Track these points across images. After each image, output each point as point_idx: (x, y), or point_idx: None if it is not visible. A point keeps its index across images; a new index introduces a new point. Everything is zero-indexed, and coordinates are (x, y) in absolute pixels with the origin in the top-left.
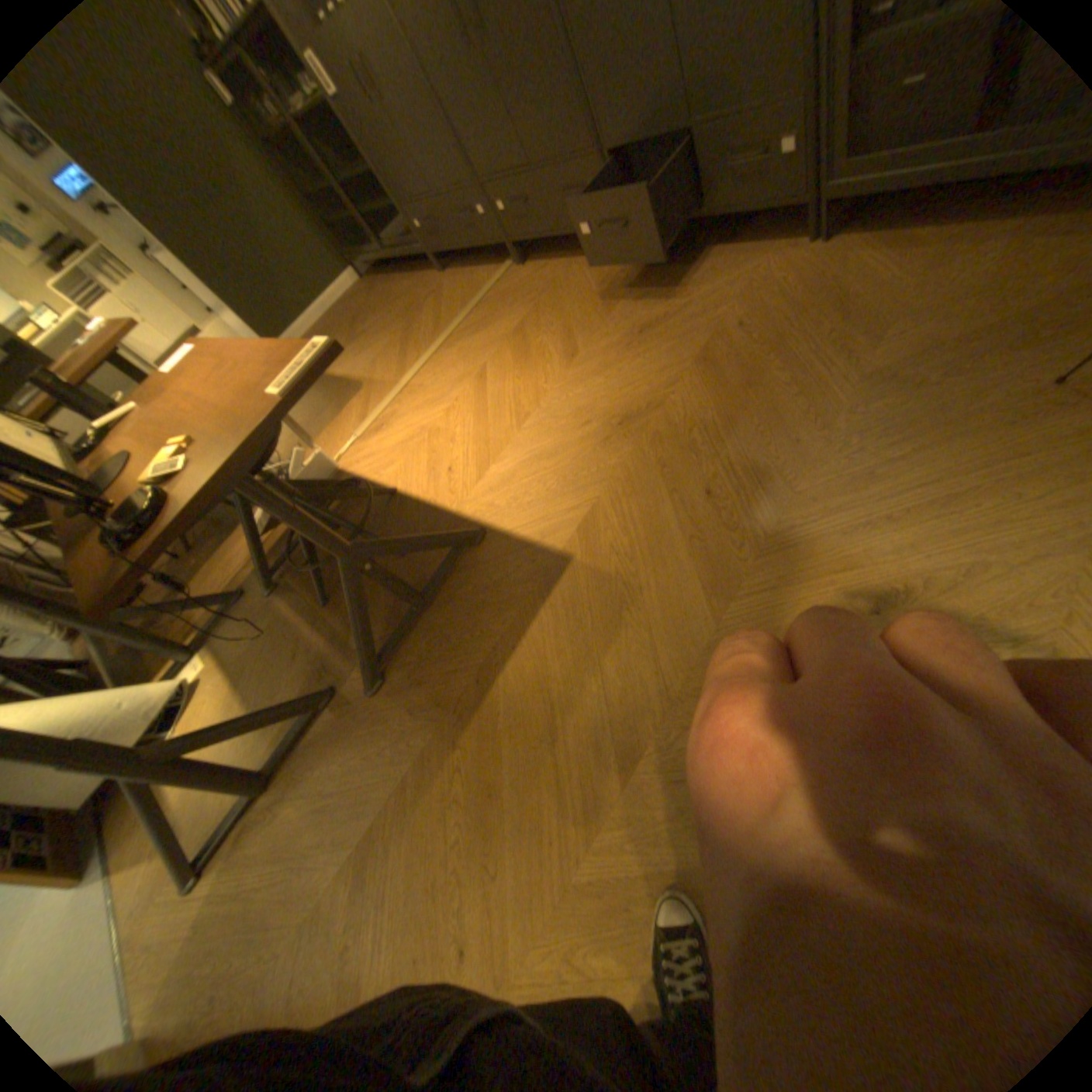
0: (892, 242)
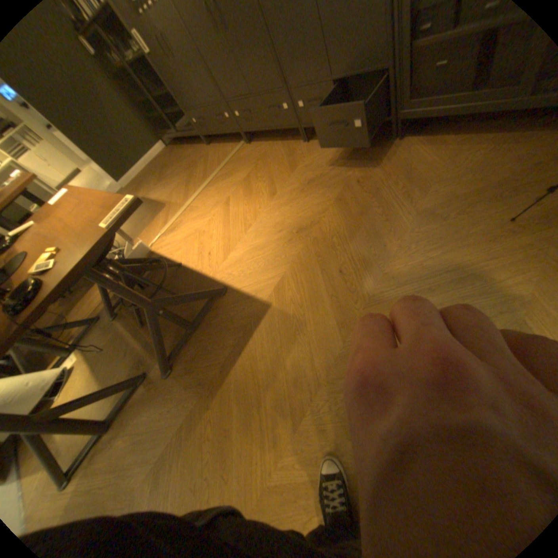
0: (433, 142)
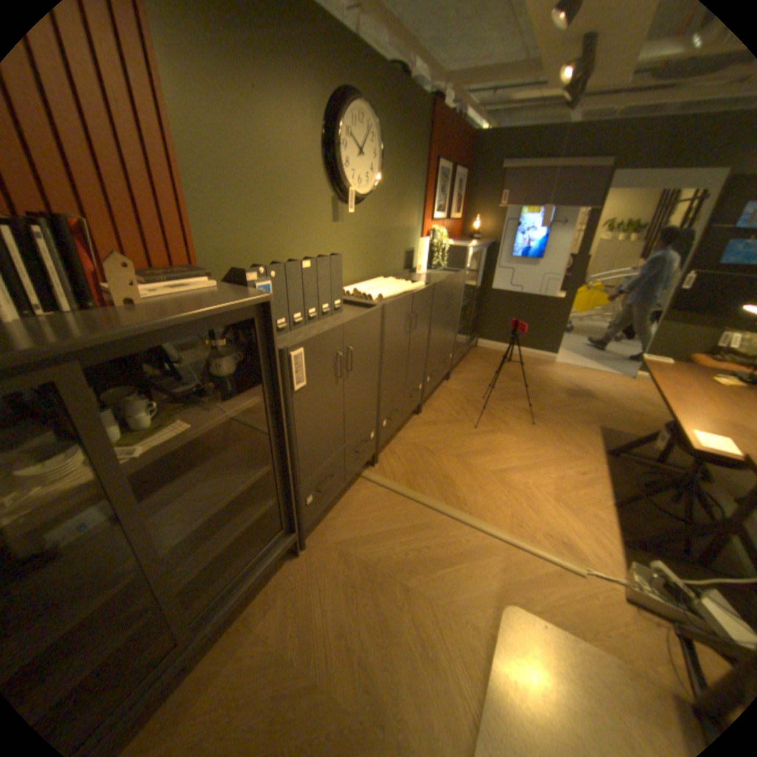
0: (457, 374)
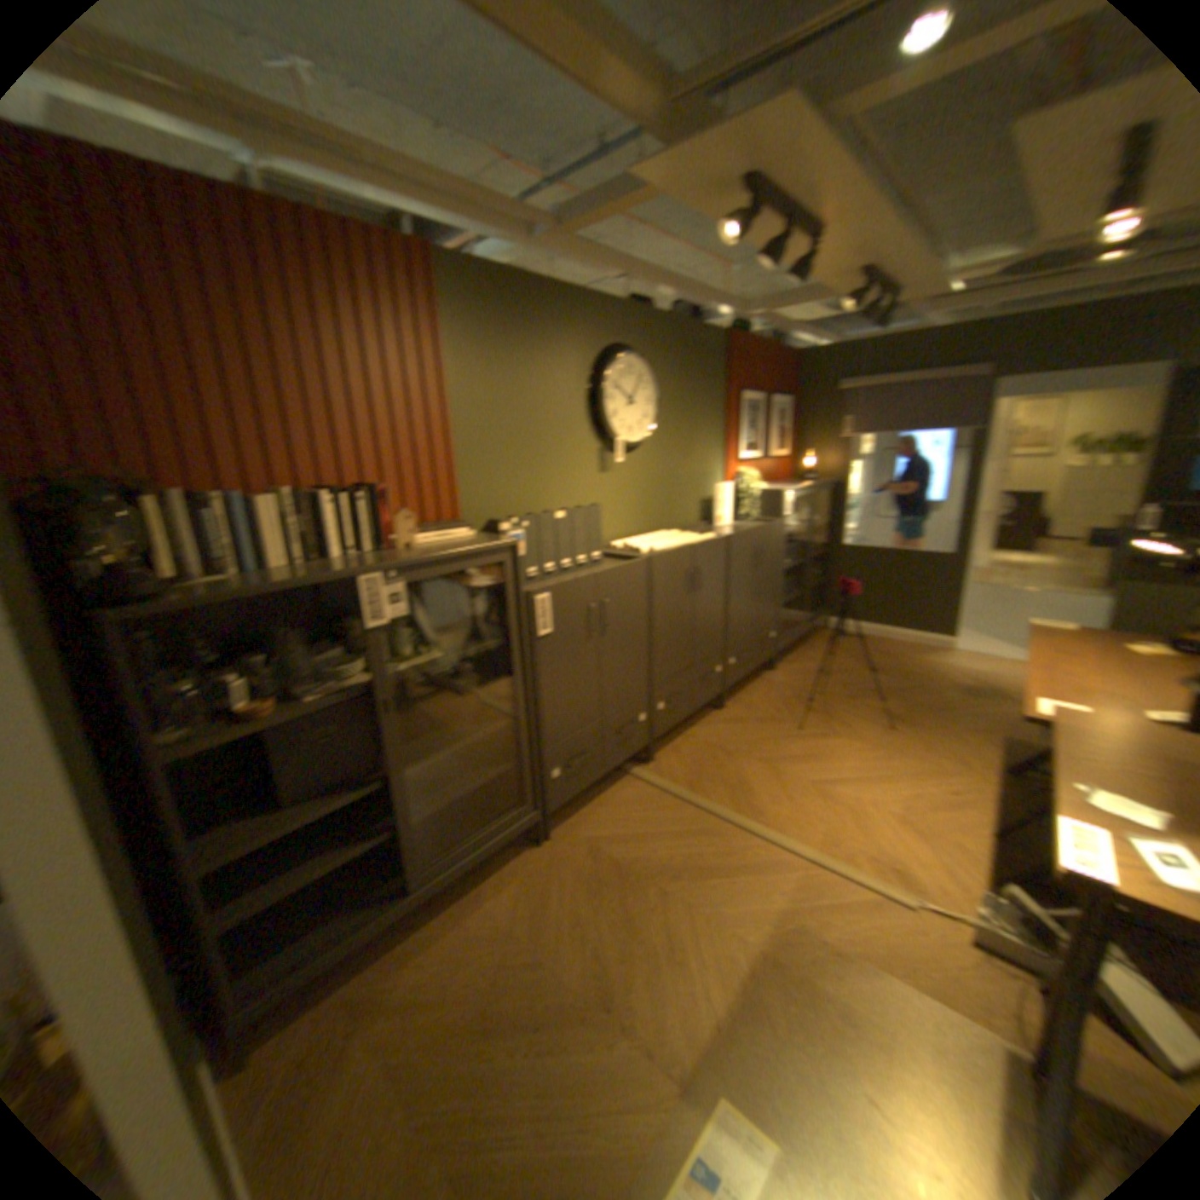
0: (789, 664)
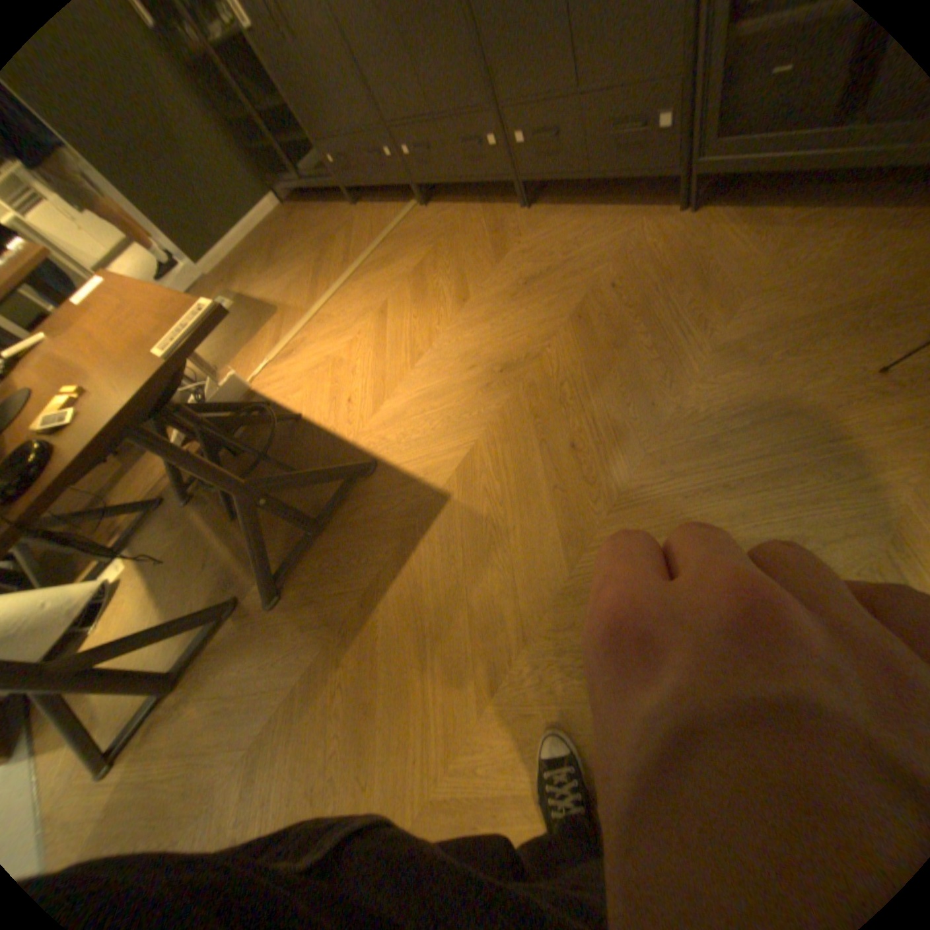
0: (752, 220)
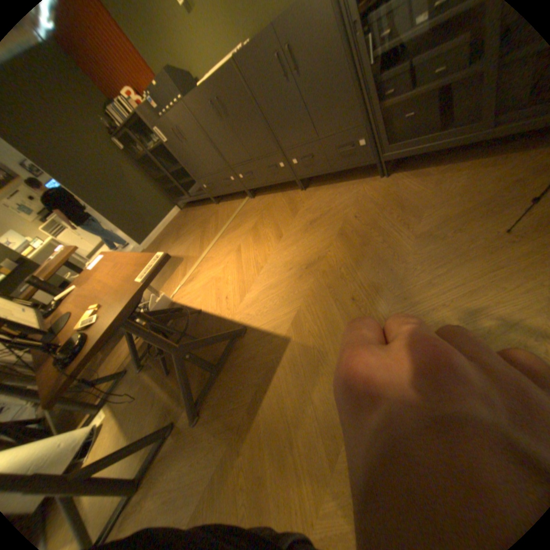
0: (417, 175)
